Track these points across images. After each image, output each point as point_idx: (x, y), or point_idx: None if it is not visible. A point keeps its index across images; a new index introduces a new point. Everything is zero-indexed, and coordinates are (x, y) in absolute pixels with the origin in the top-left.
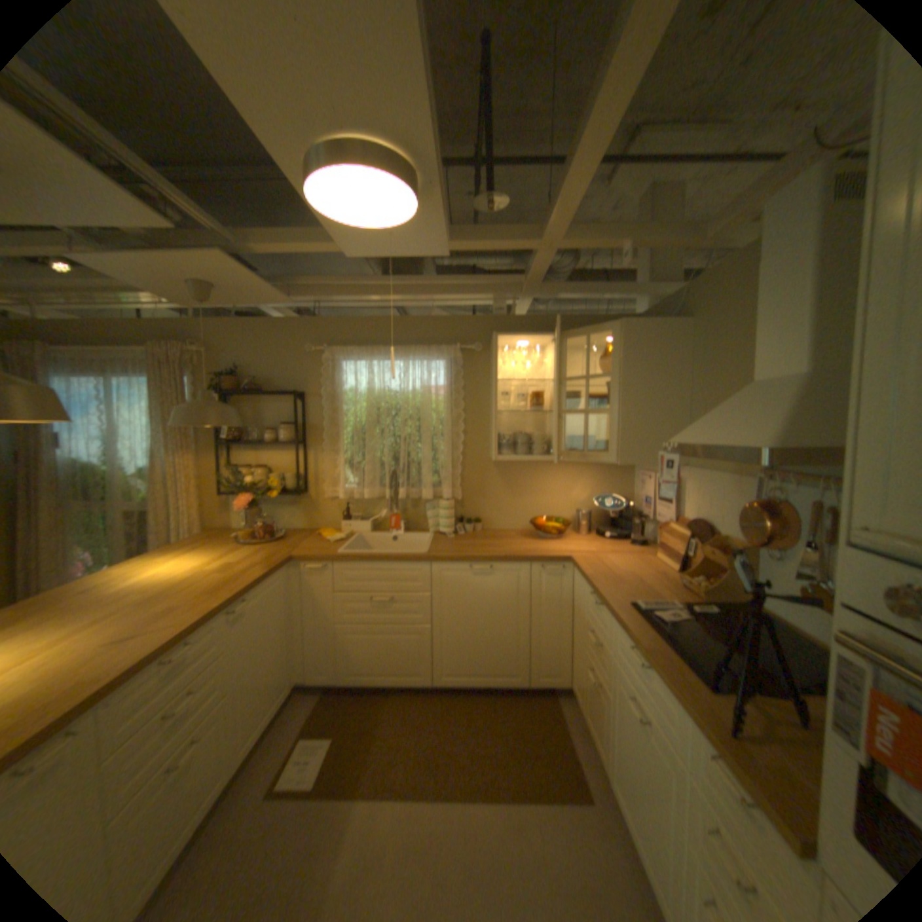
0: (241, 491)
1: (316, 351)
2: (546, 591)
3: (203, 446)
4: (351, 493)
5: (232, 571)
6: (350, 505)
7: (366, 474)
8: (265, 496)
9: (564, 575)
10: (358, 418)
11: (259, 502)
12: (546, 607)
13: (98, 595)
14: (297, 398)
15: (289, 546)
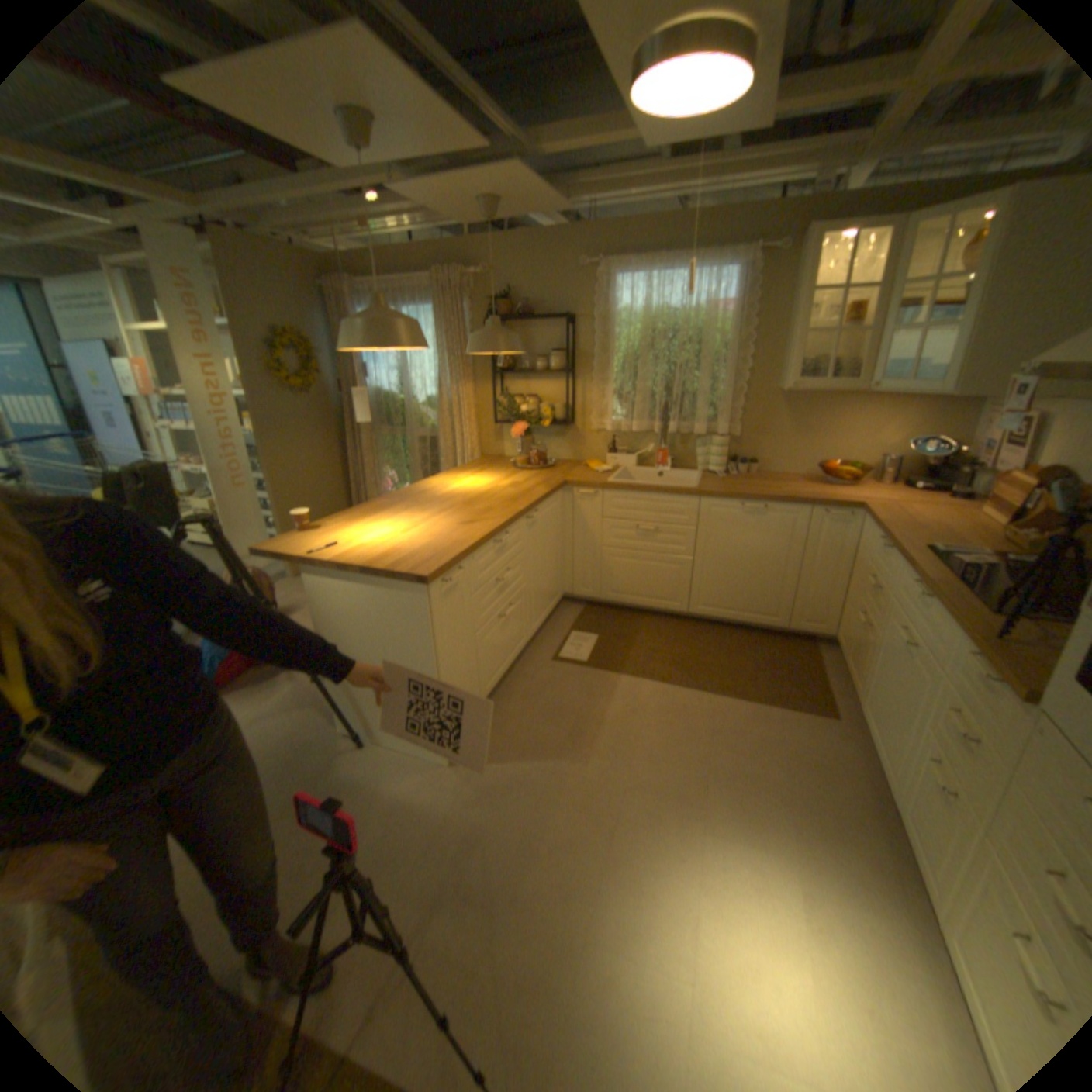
0: (518, 419)
1: (589, 263)
2: (826, 536)
3: (480, 374)
4: (618, 424)
5: (522, 488)
6: (617, 437)
7: (636, 405)
8: (537, 425)
9: (851, 521)
10: (631, 342)
11: (532, 430)
12: (823, 552)
13: (433, 495)
14: (568, 320)
15: (561, 472)
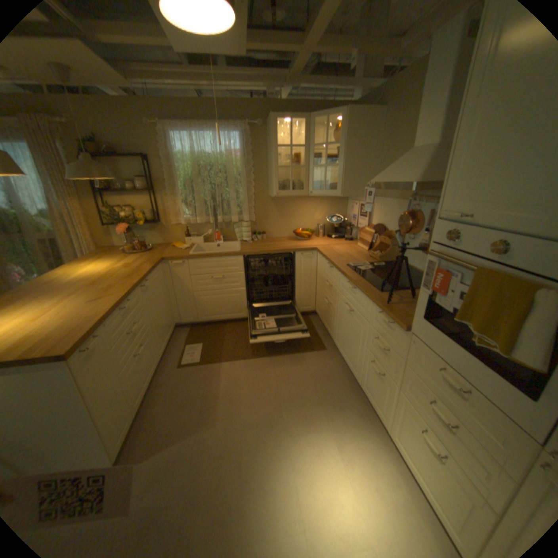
0: (119, 221)
1: (150, 123)
2: (303, 265)
3: (83, 193)
4: (188, 220)
5: (133, 266)
6: (189, 227)
7: (197, 208)
8: (134, 224)
9: (312, 257)
10: (186, 172)
11: (132, 228)
12: (303, 273)
13: (59, 283)
14: (143, 158)
15: (158, 252)
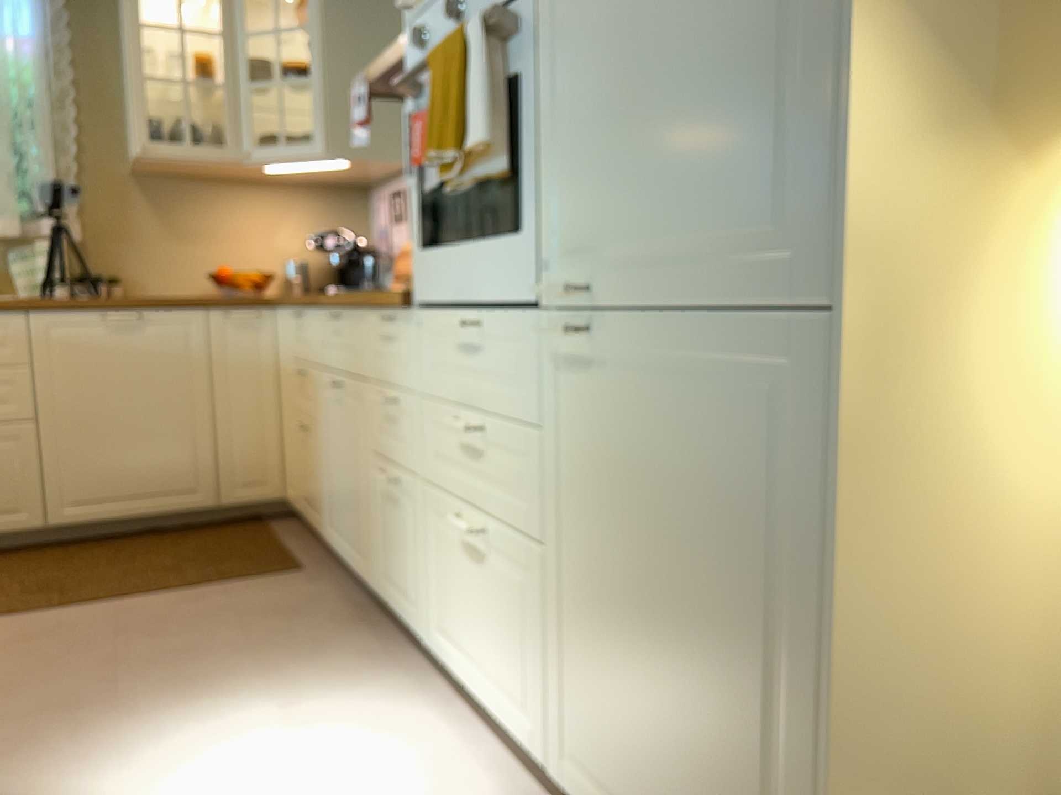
0: None
1: None
2: (234, 349)
3: None
4: None
5: None
6: None
7: None
8: None
9: (260, 323)
10: None
11: None
12: (236, 374)
13: None
14: None
15: None
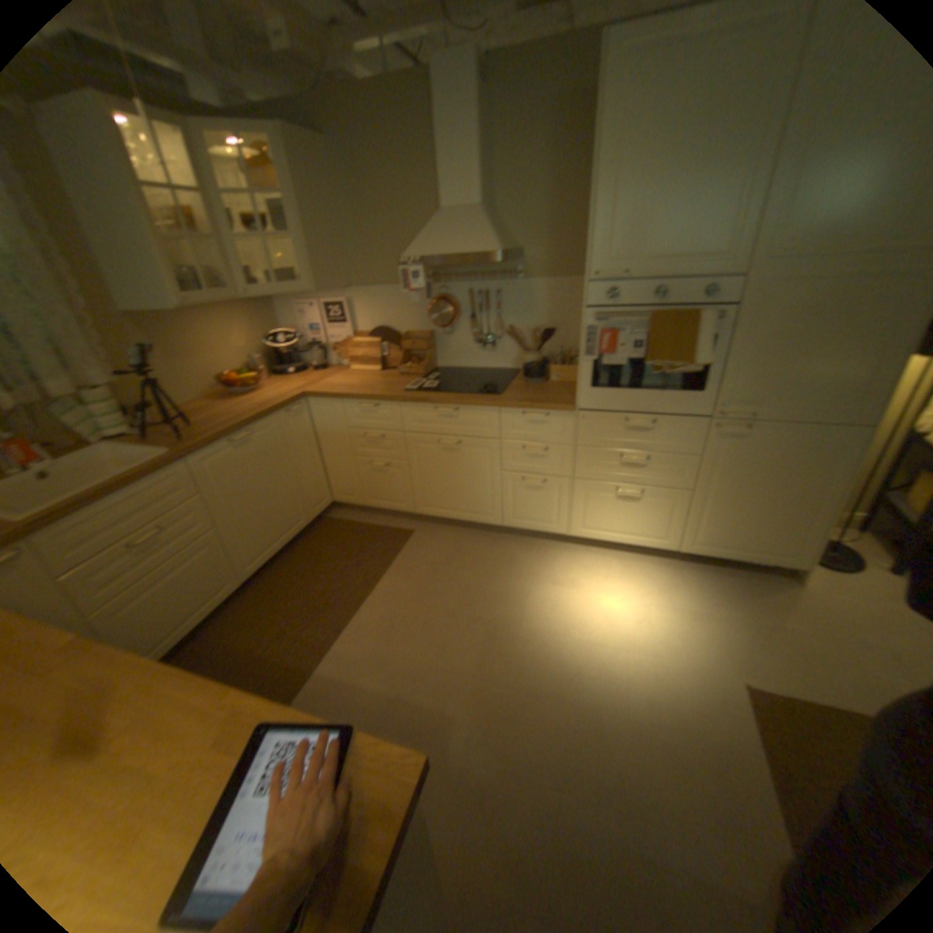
0: None
1: None
2: (297, 430)
3: None
4: None
5: None
6: None
7: None
8: None
9: (304, 409)
10: None
11: None
12: (301, 445)
13: None
14: None
15: None
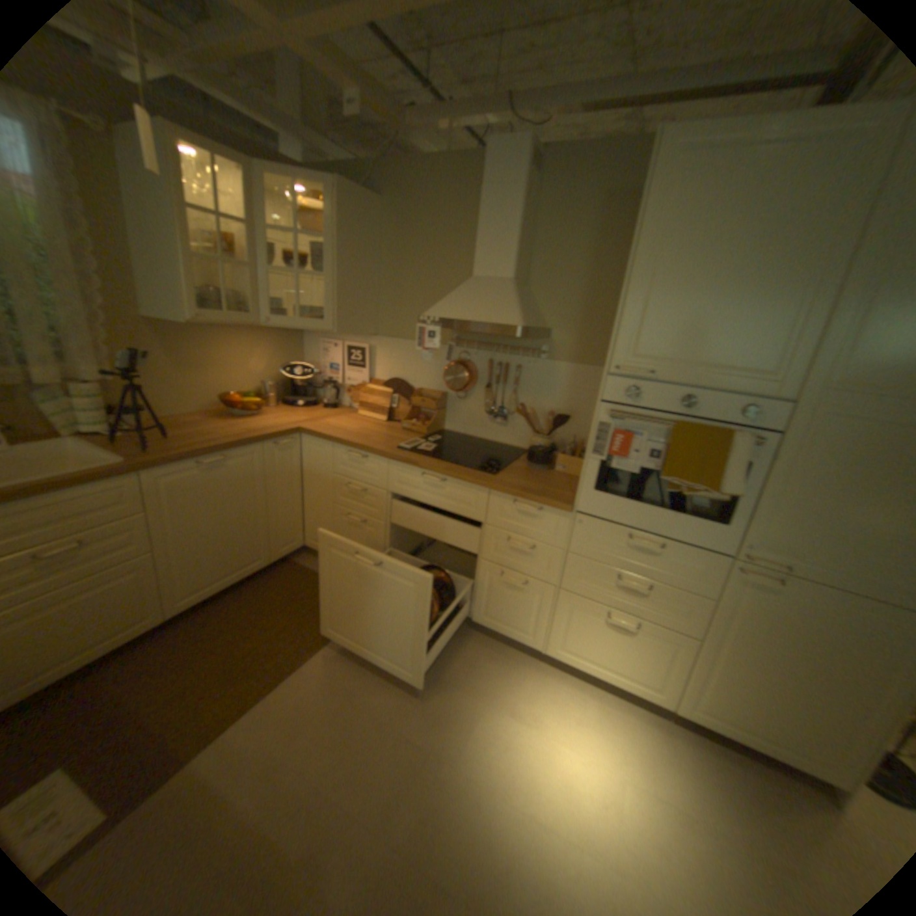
0: None
1: None
2: (278, 465)
3: None
4: None
5: None
6: None
7: None
8: None
9: (291, 445)
10: None
11: None
12: (279, 481)
13: None
14: None
15: None
